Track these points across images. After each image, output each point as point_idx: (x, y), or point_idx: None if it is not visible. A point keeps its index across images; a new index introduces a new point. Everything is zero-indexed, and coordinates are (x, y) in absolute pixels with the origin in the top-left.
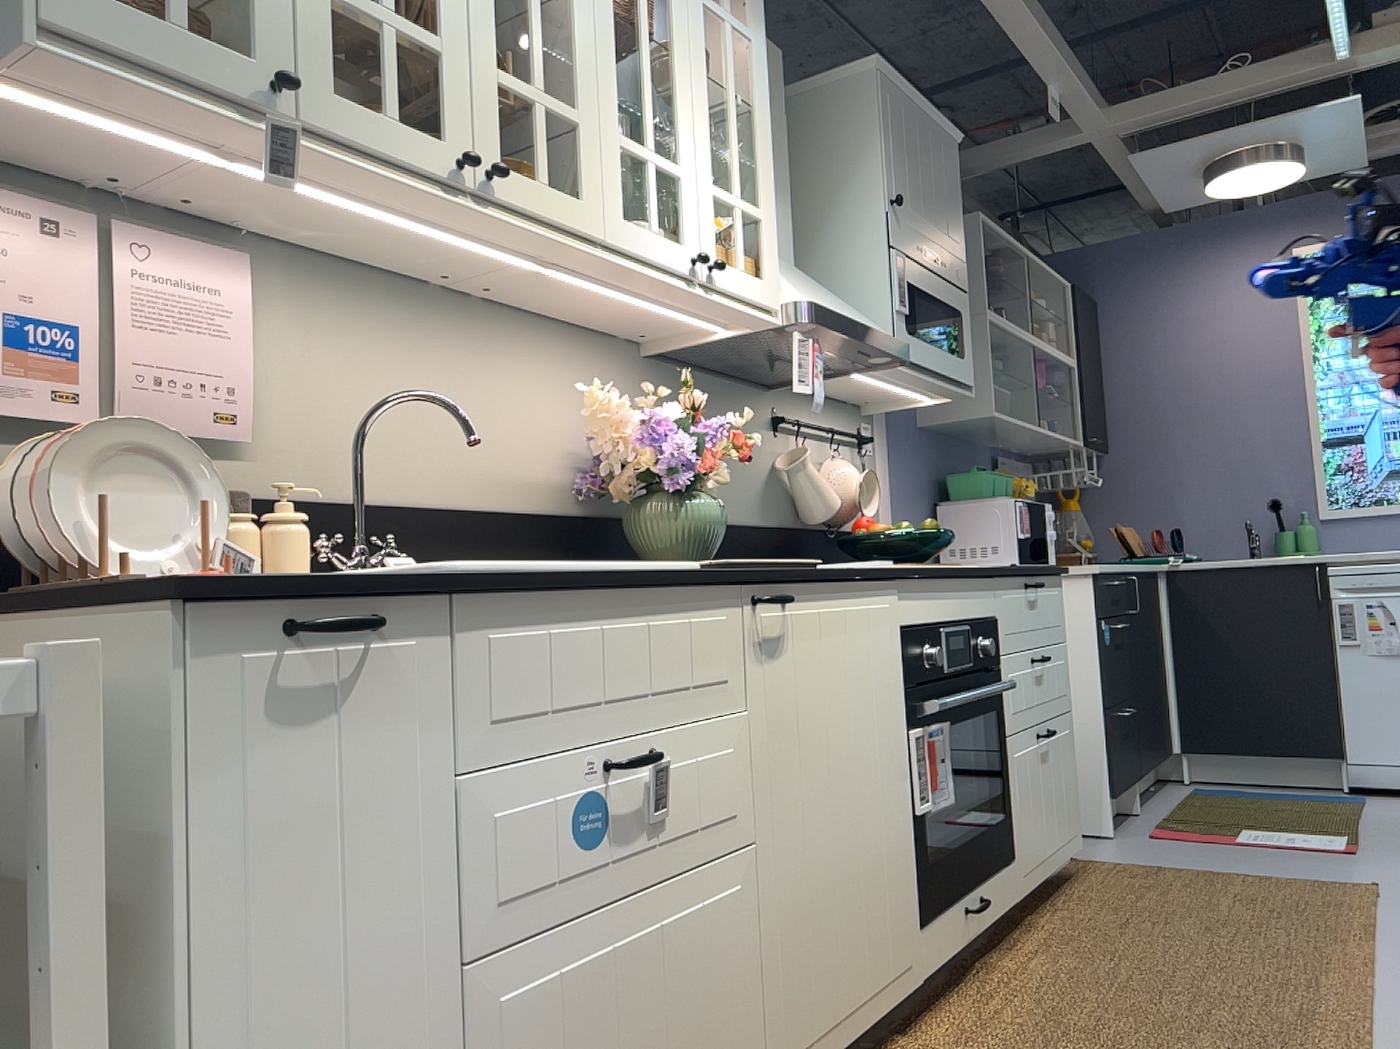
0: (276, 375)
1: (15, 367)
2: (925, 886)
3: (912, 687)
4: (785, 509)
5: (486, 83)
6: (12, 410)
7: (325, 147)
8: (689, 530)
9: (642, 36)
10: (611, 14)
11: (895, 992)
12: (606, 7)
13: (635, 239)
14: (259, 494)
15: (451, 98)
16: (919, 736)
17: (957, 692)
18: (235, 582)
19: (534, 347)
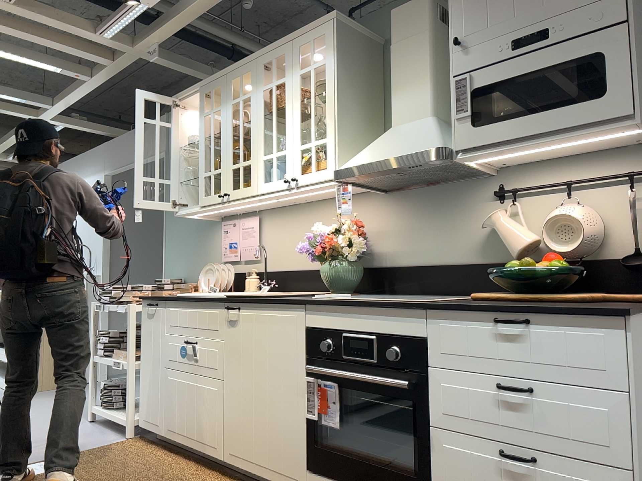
0: (266, 241)
1: (229, 252)
2: (312, 454)
3: (311, 357)
4: (505, 250)
5: (228, 171)
6: (230, 259)
7: (202, 208)
8: (325, 277)
9: (272, 115)
10: (261, 119)
11: (284, 480)
12: (271, 111)
13: (266, 187)
14: (262, 270)
15: (221, 181)
16: (311, 381)
17: (357, 372)
18: (144, 297)
19: (332, 209)
